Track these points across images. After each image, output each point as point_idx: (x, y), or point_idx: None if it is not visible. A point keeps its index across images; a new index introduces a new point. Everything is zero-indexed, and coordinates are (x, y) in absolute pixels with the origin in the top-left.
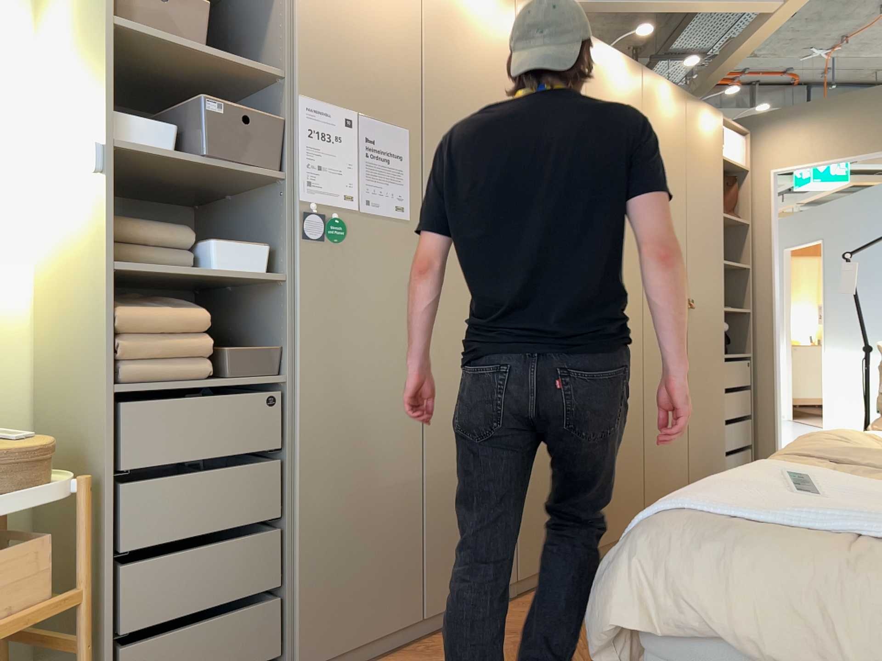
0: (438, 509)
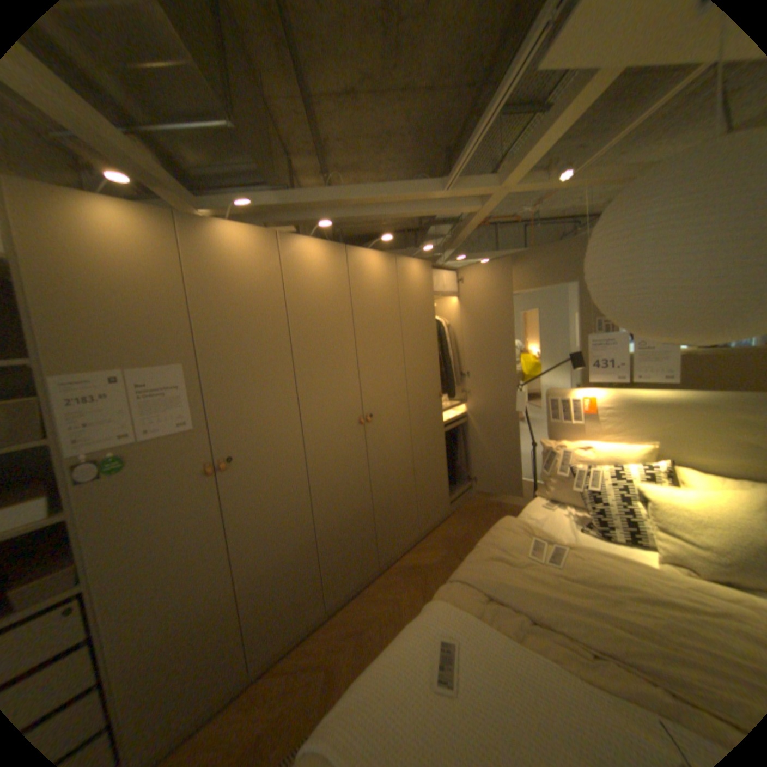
0: (252, 604)
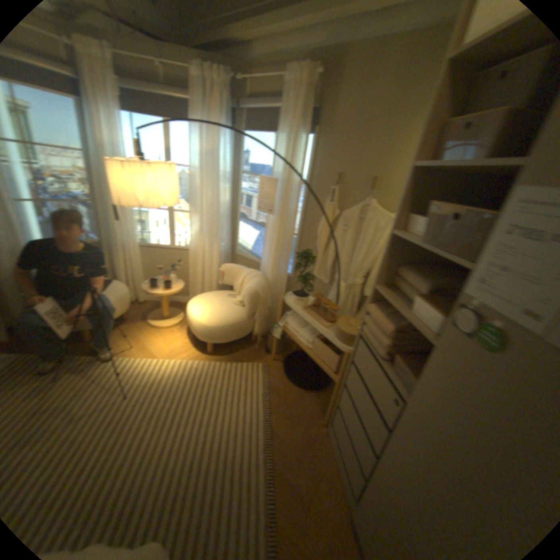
0: None
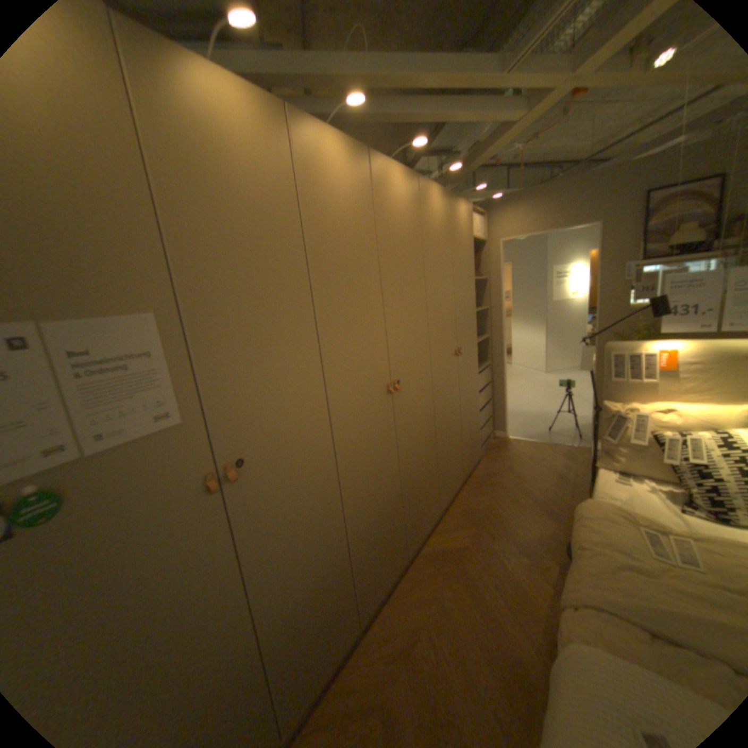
0: (281, 651)
